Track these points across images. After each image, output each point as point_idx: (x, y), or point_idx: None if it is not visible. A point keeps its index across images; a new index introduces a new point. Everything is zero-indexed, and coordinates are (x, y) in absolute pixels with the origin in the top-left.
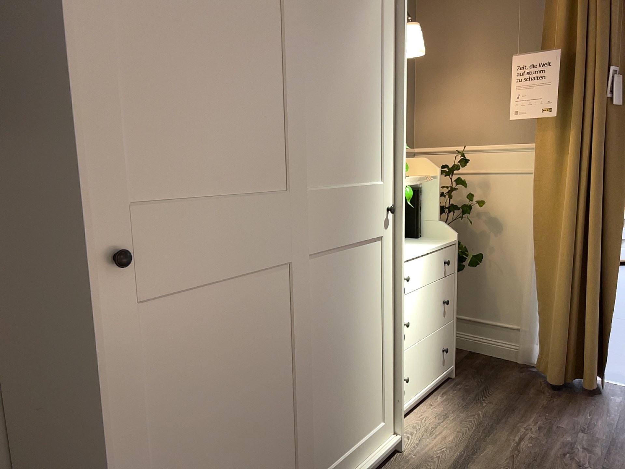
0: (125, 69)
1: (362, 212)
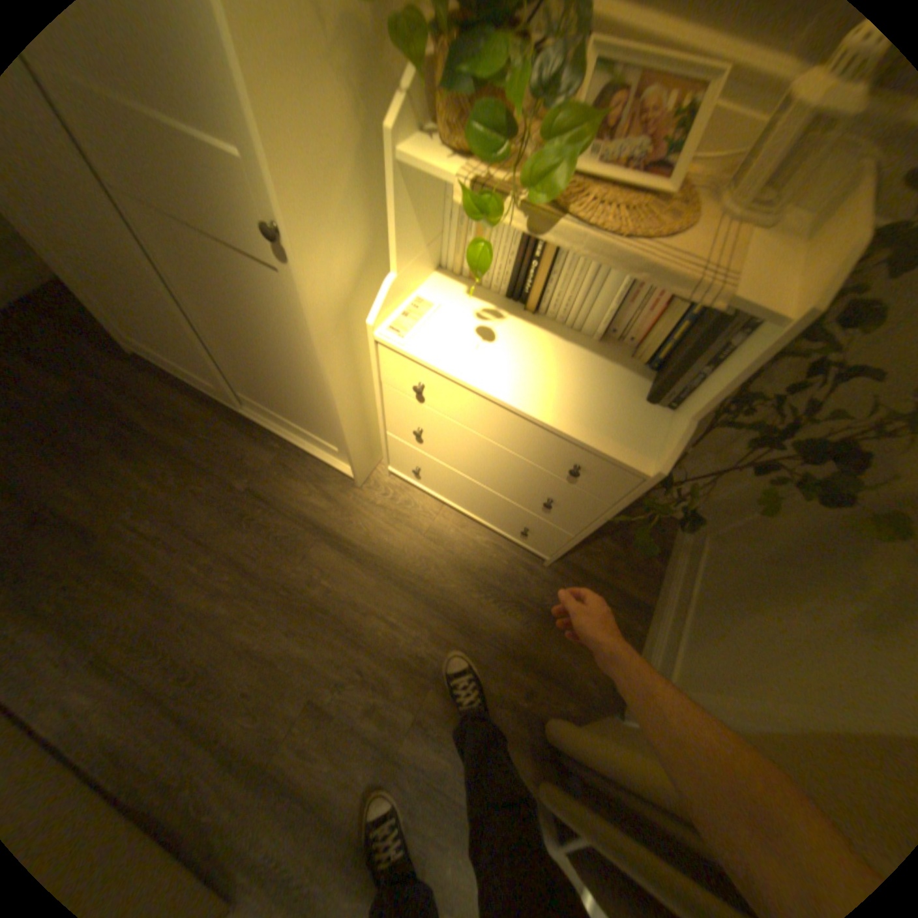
0: None
1: (200, 189)
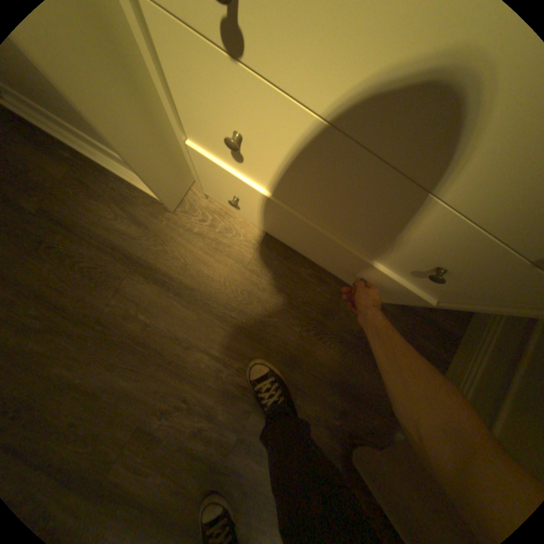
0: None
1: None
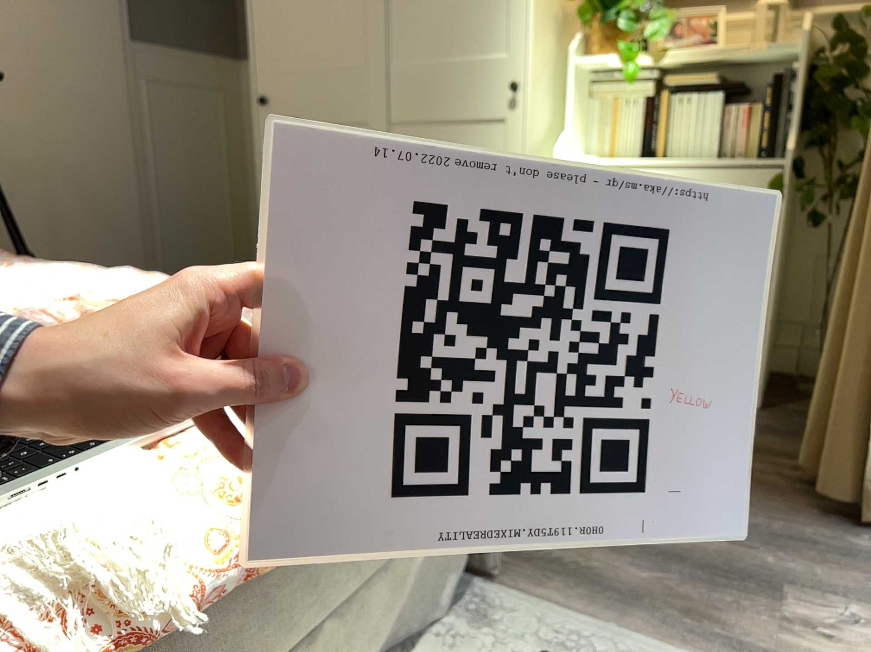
0: (263, 1)
1: (468, 88)
